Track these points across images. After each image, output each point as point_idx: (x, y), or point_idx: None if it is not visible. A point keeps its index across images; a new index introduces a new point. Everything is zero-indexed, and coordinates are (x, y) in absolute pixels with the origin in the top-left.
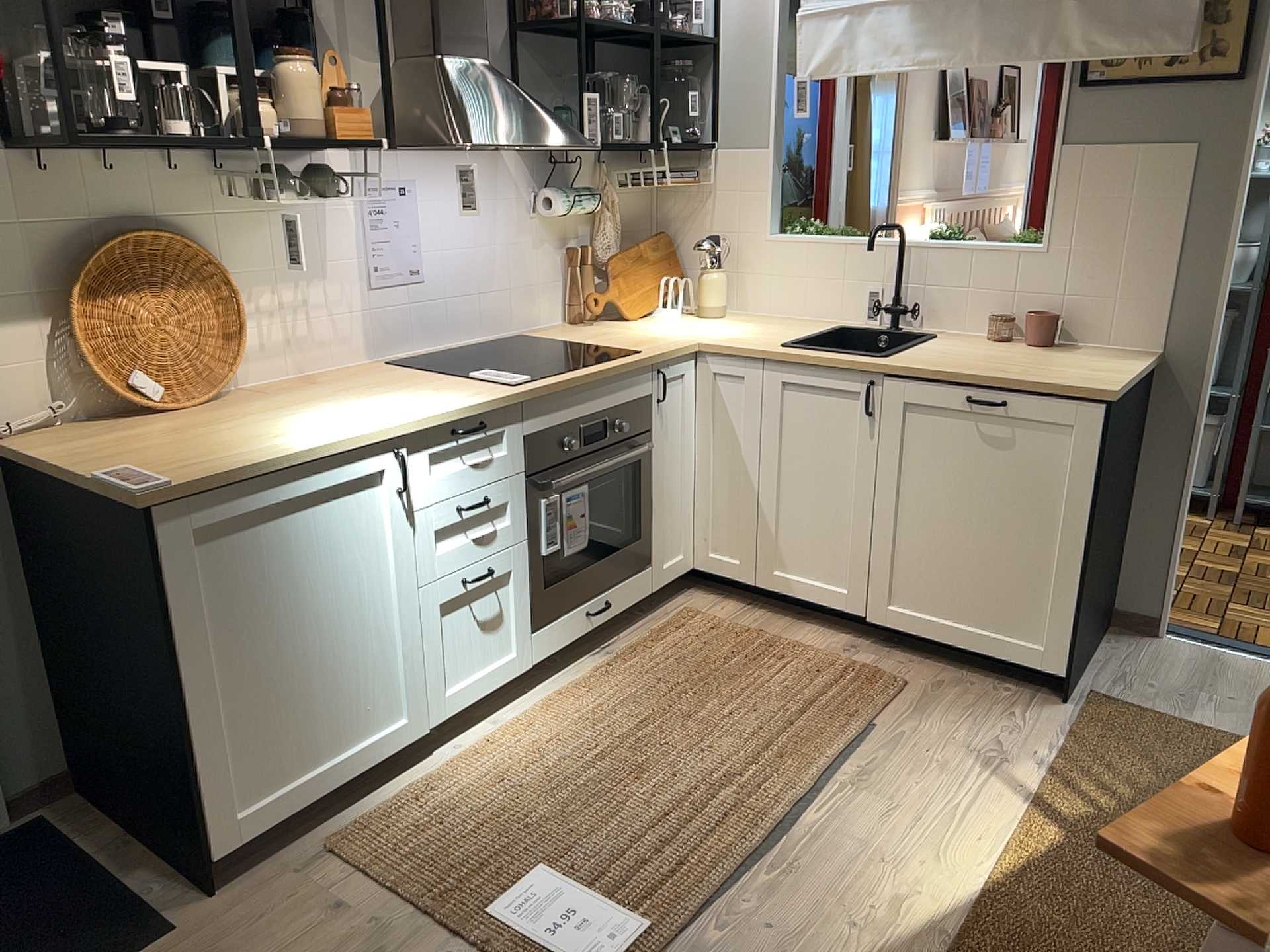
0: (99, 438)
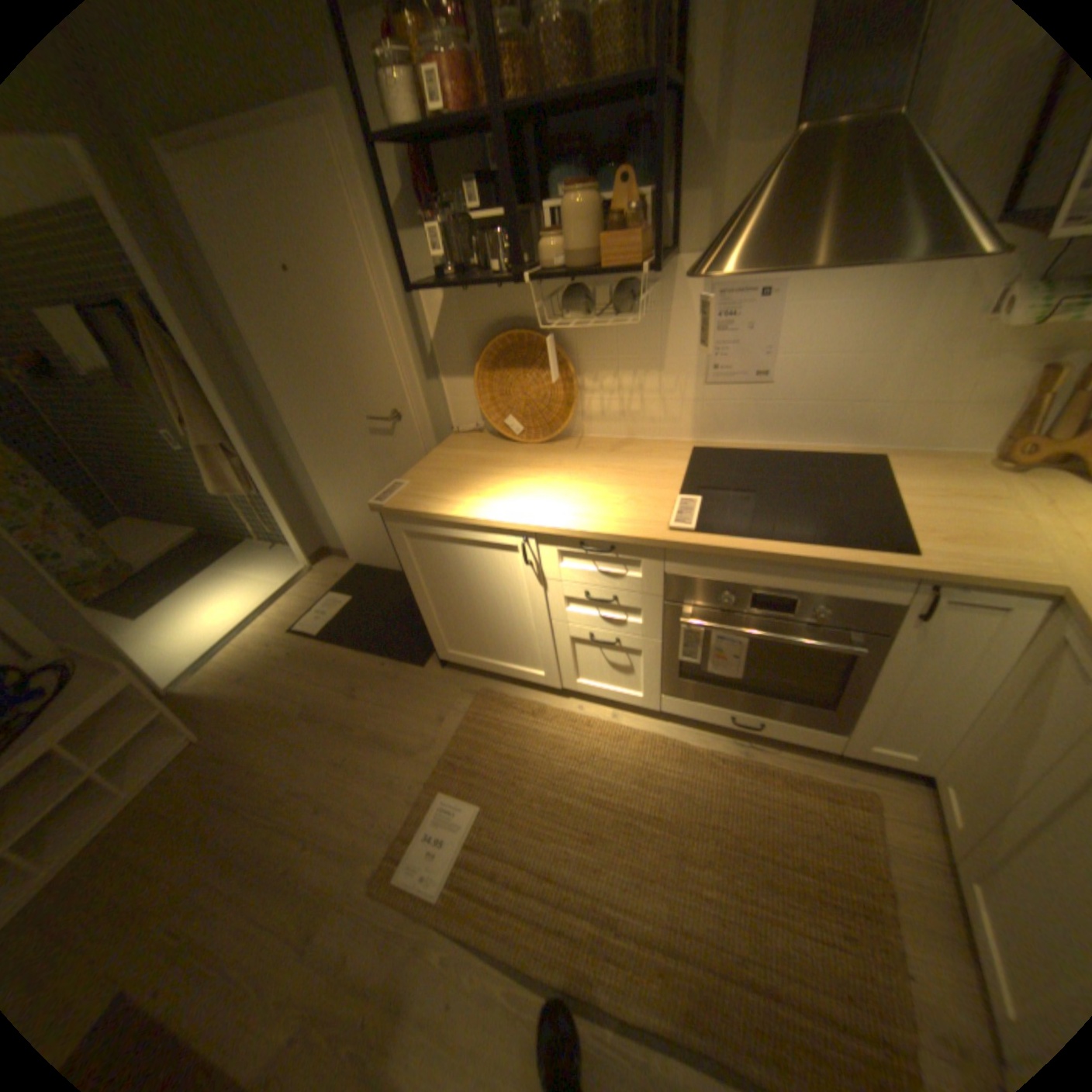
0: (466, 448)
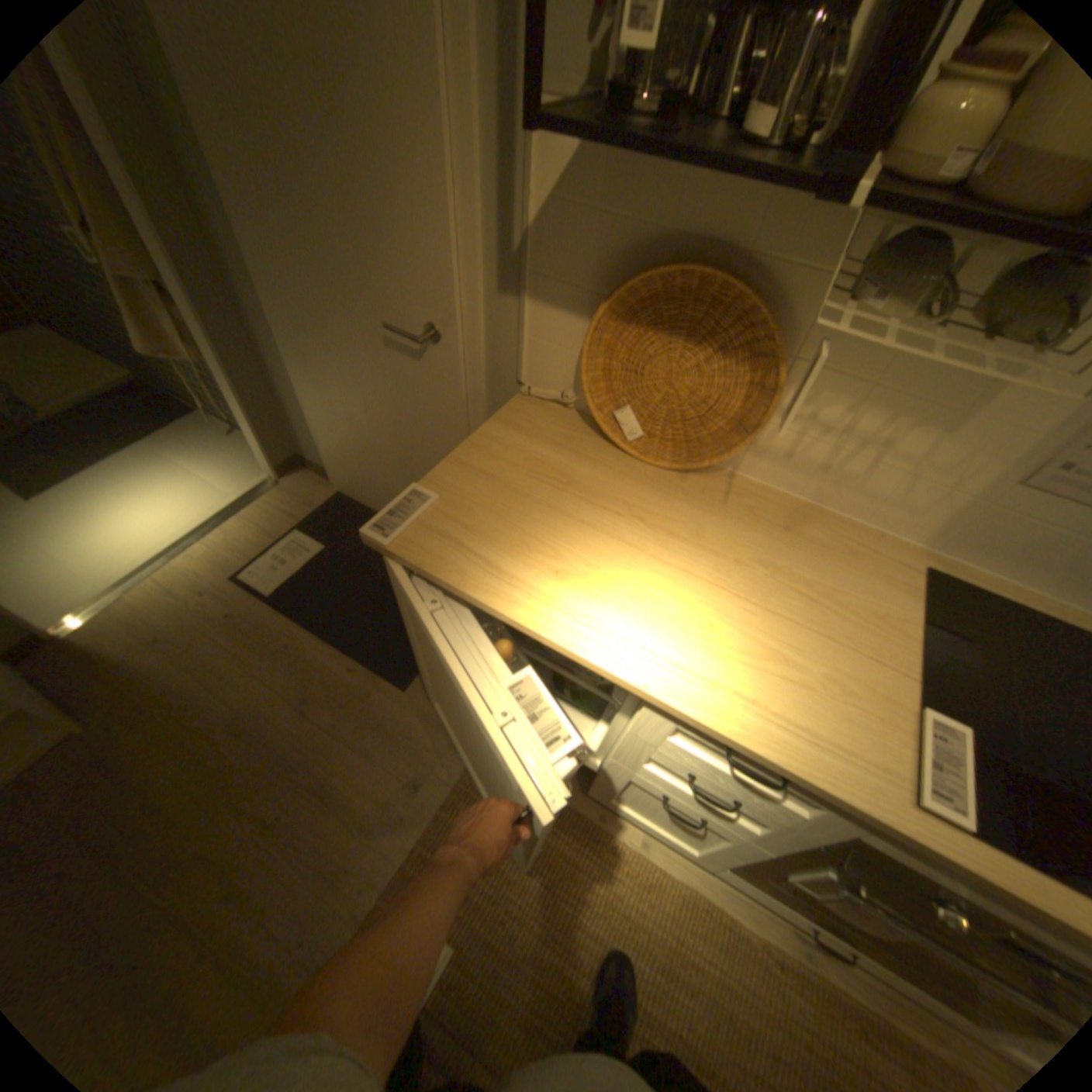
0: (541, 439)
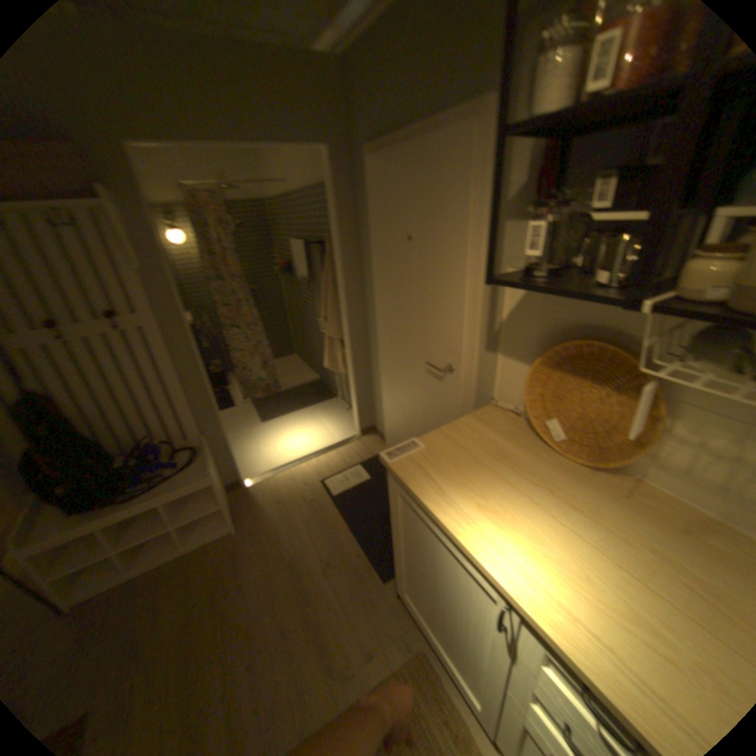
0: (495, 430)
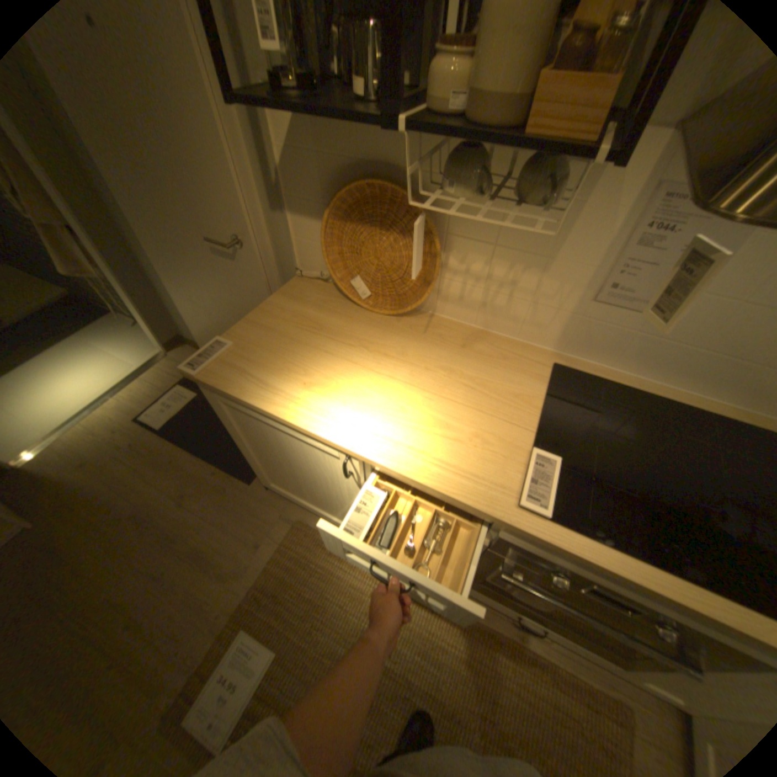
0: (306, 303)
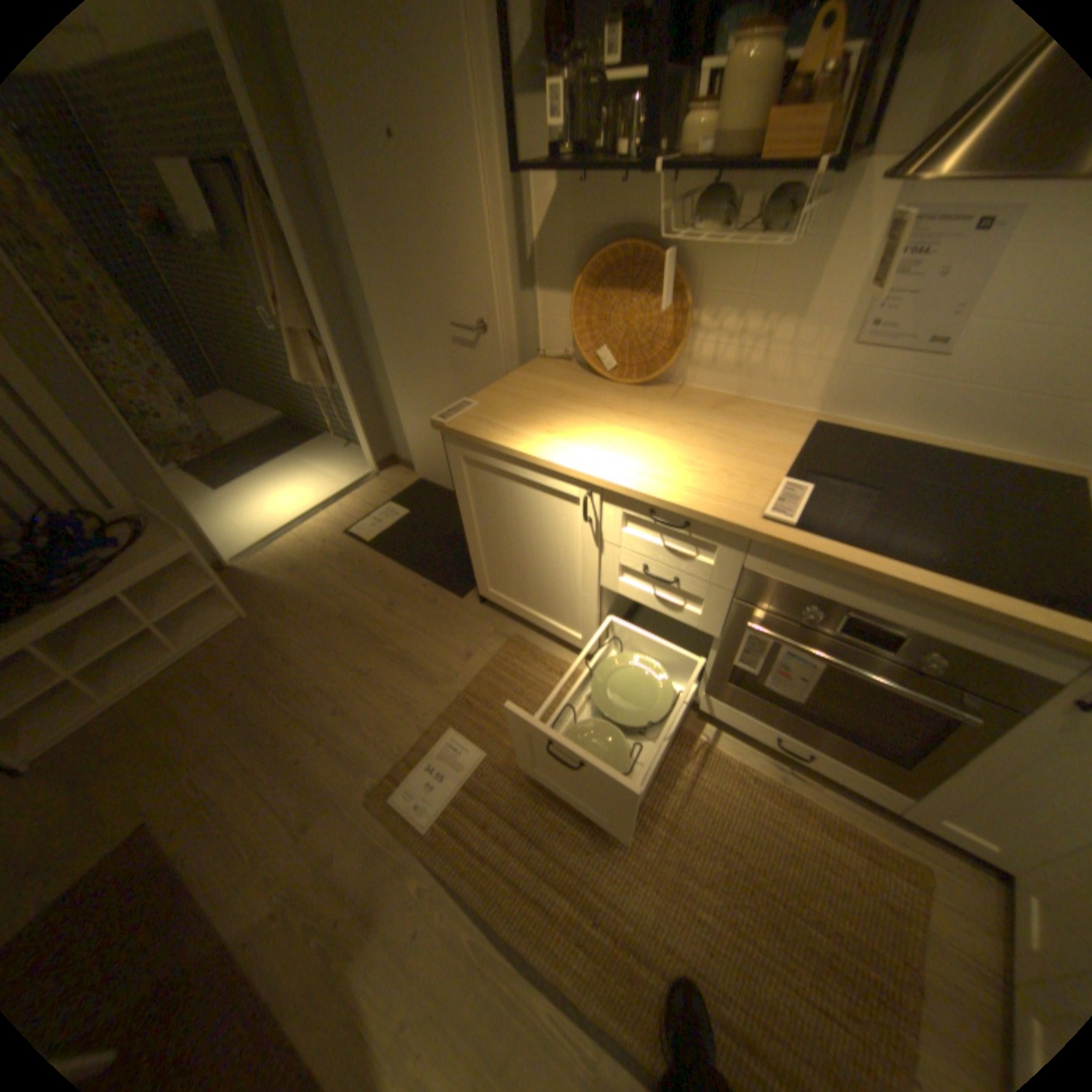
0: (548, 376)
